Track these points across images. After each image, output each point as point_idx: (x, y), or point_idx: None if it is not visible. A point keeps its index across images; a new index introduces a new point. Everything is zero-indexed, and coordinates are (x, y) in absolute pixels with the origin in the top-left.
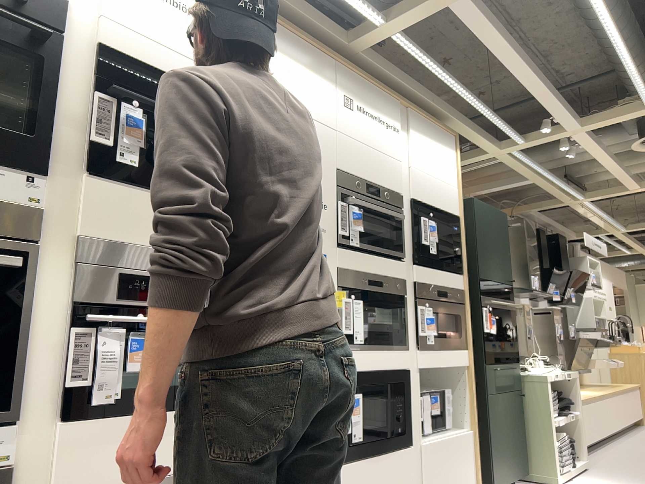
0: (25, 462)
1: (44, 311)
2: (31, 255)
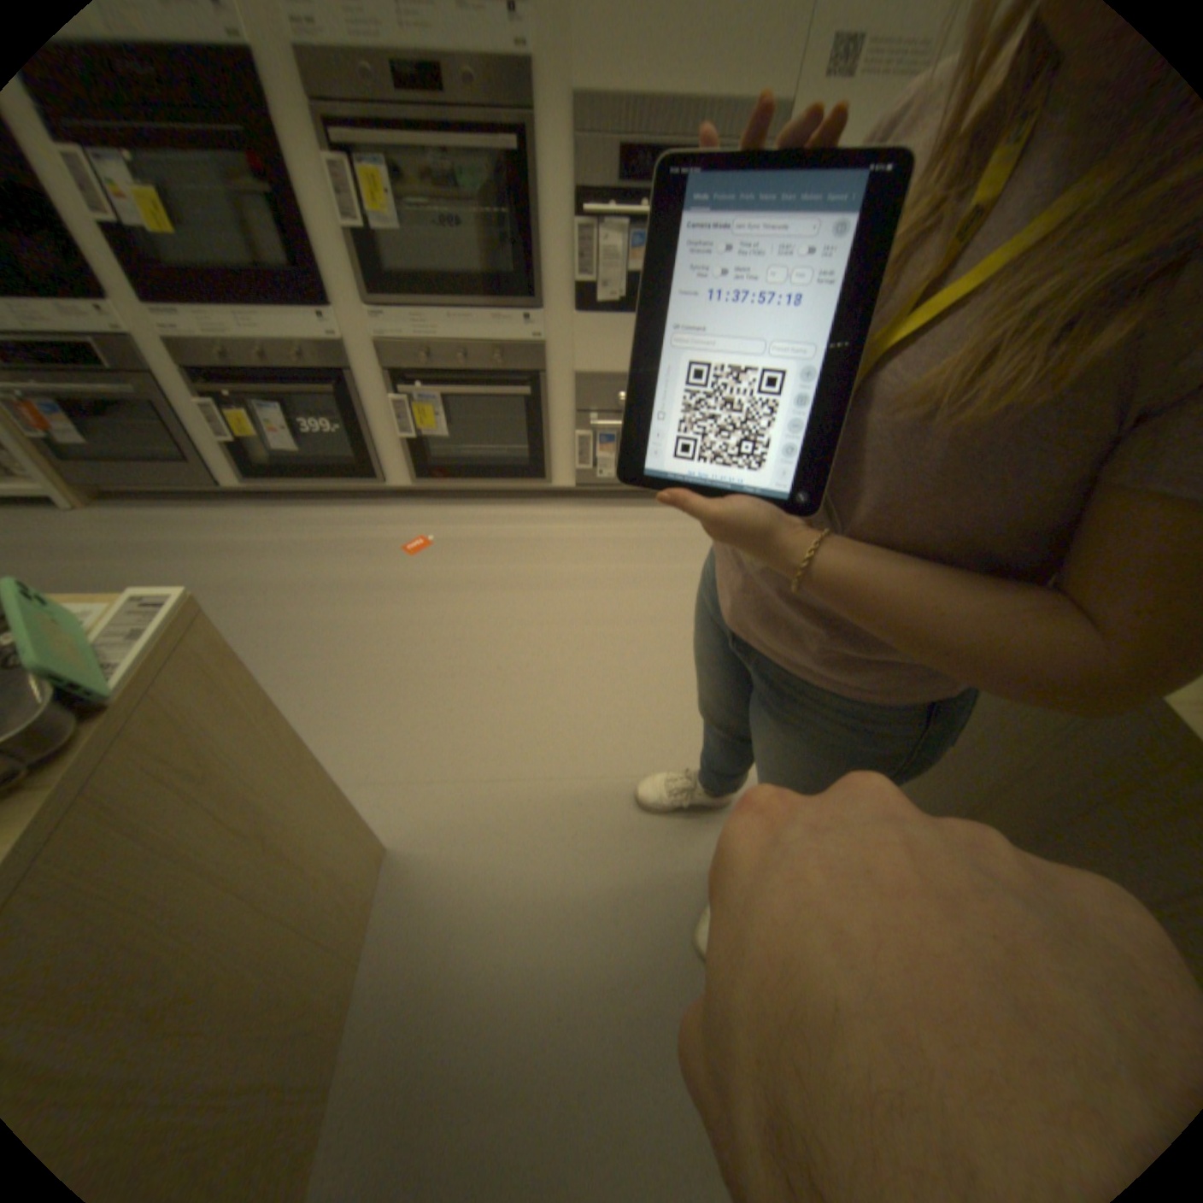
0: (555, 337)
1: (551, 195)
2: (529, 126)
